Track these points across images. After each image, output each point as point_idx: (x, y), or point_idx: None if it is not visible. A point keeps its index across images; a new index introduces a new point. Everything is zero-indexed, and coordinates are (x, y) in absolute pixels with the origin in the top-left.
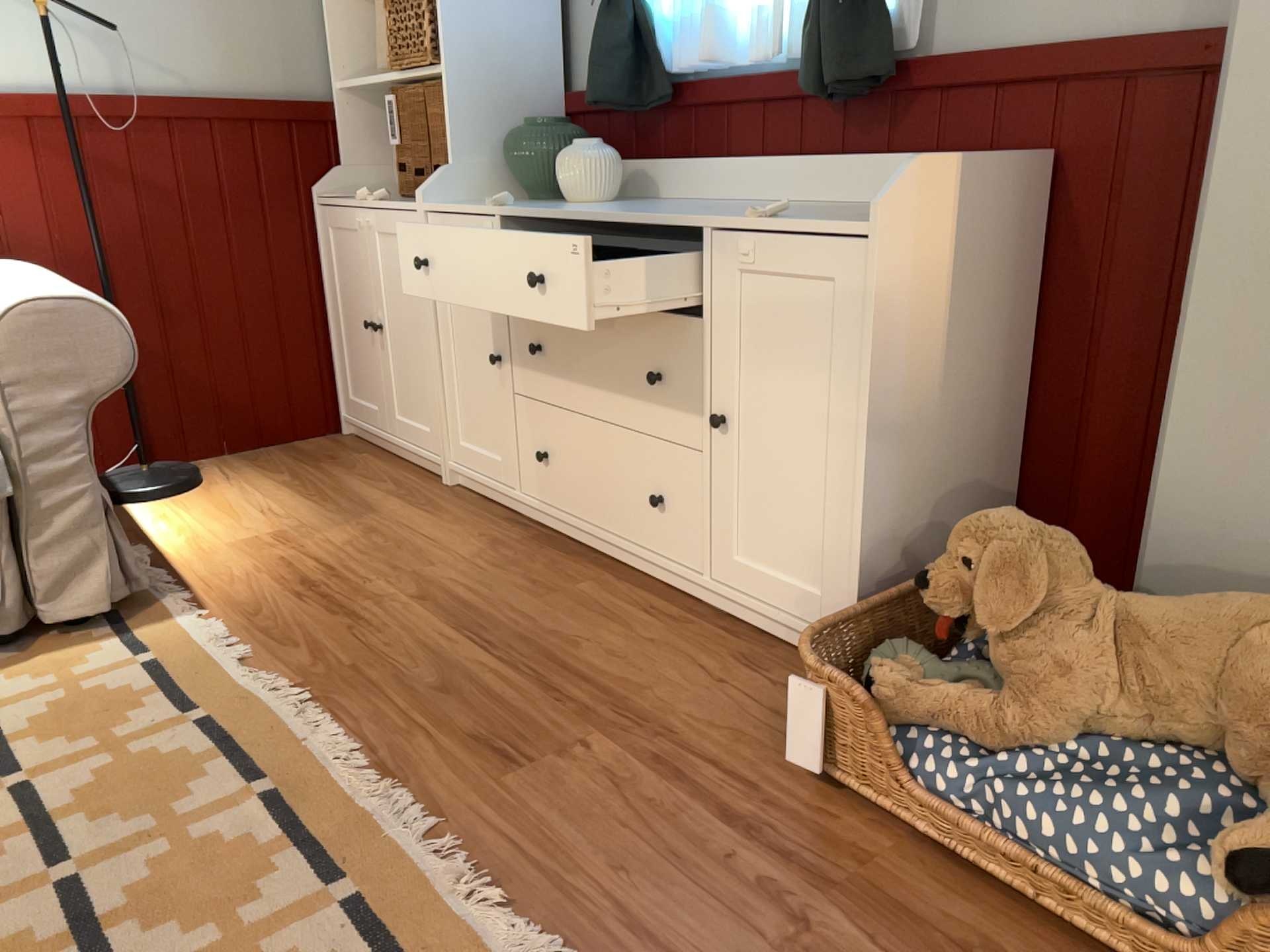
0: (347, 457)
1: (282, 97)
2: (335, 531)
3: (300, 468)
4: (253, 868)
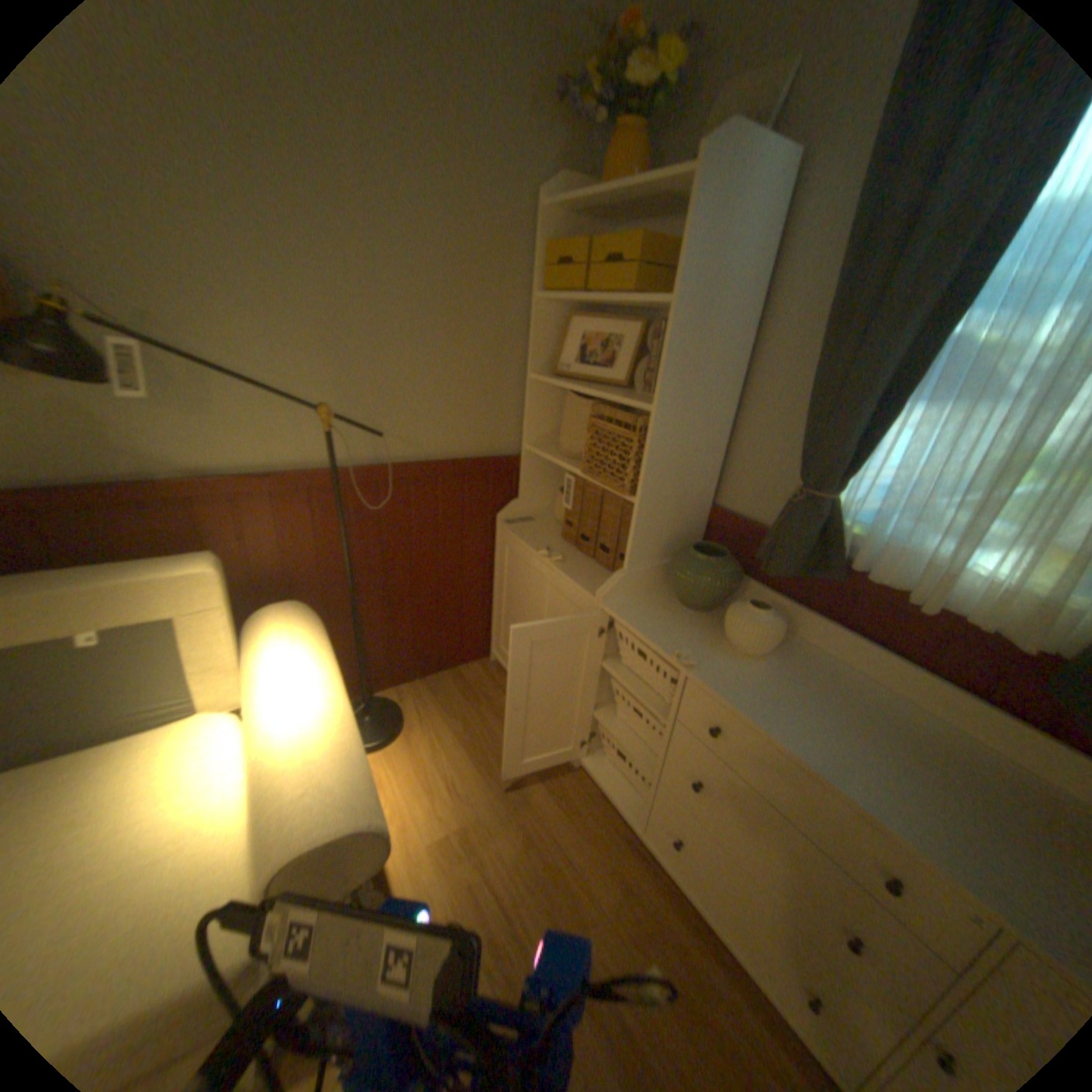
0: (498, 698)
1: (487, 450)
2: (504, 837)
3: (468, 711)
4: None
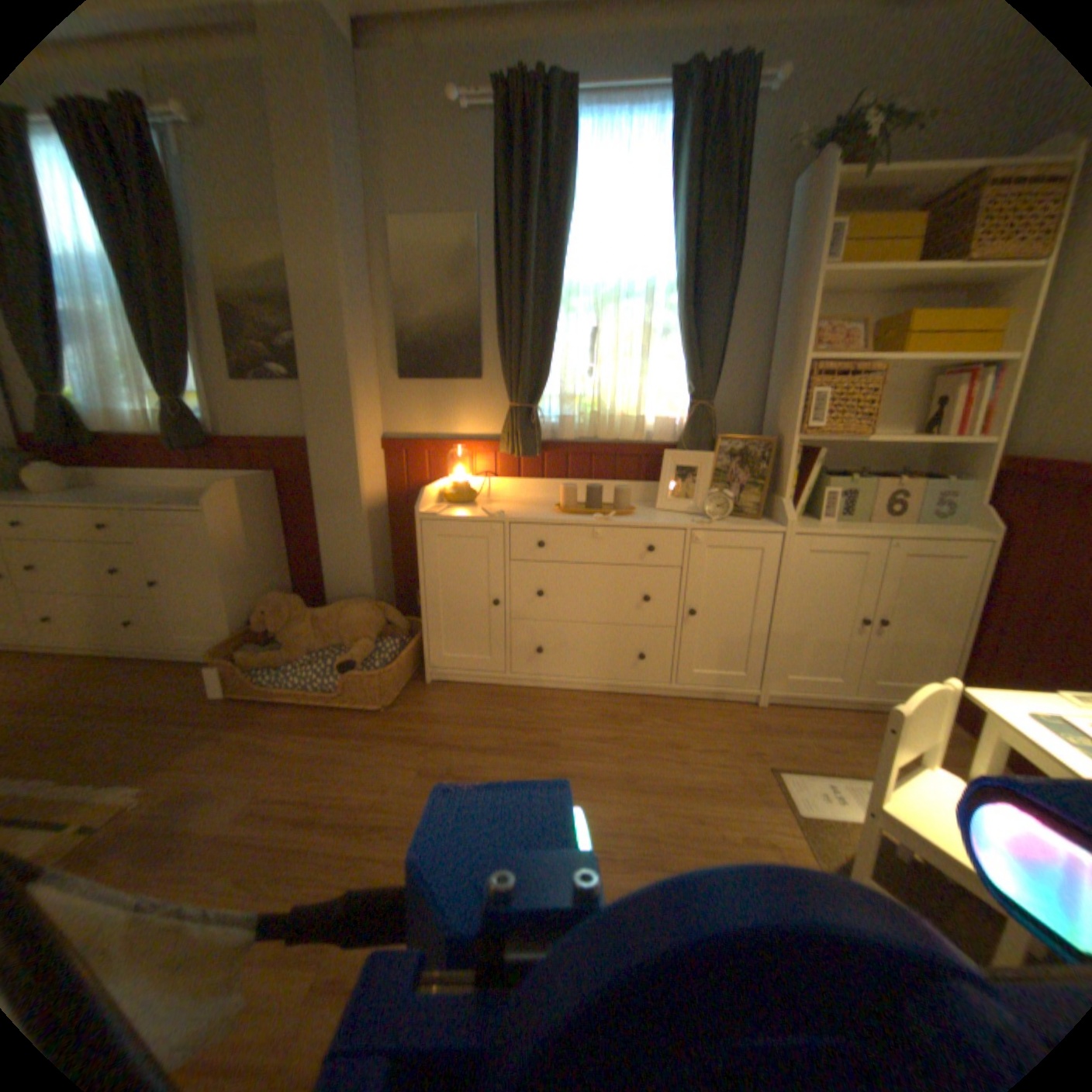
0: None
1: None
2: None
3: None
4: None
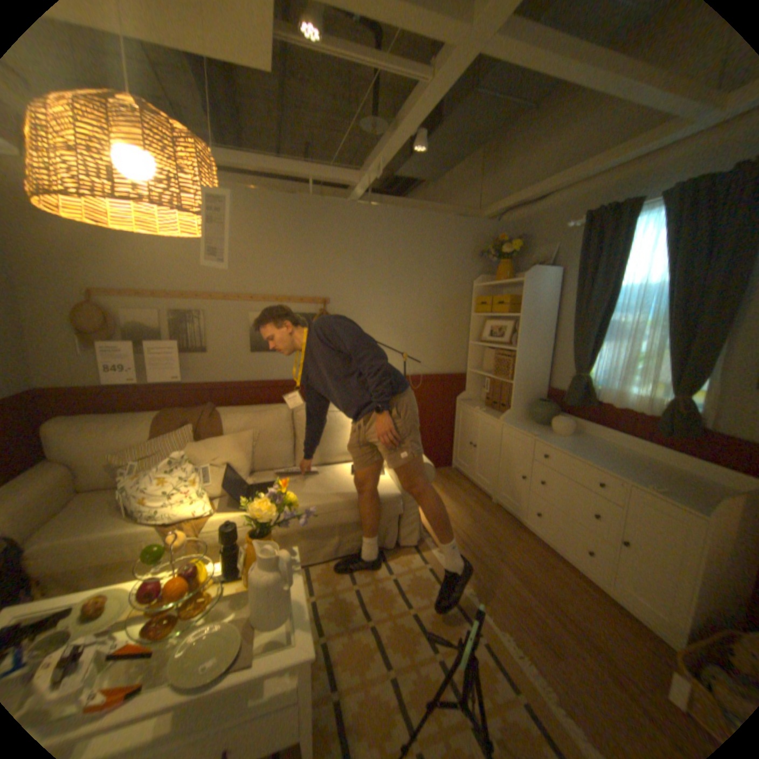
0: (457, 480)
1: (452, 371)
2: (464, 519)
3: (444, 483)
4: (492, 679)
